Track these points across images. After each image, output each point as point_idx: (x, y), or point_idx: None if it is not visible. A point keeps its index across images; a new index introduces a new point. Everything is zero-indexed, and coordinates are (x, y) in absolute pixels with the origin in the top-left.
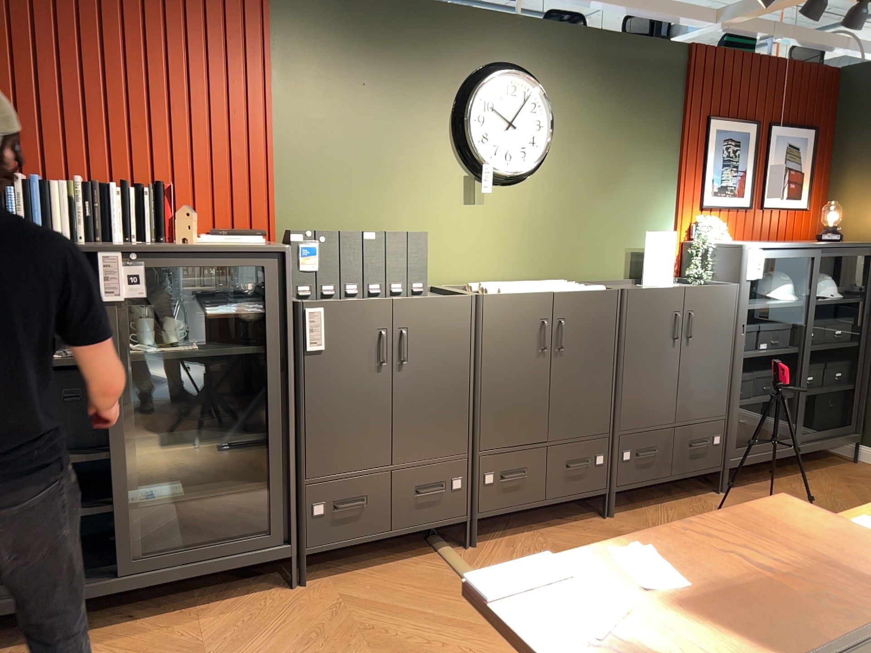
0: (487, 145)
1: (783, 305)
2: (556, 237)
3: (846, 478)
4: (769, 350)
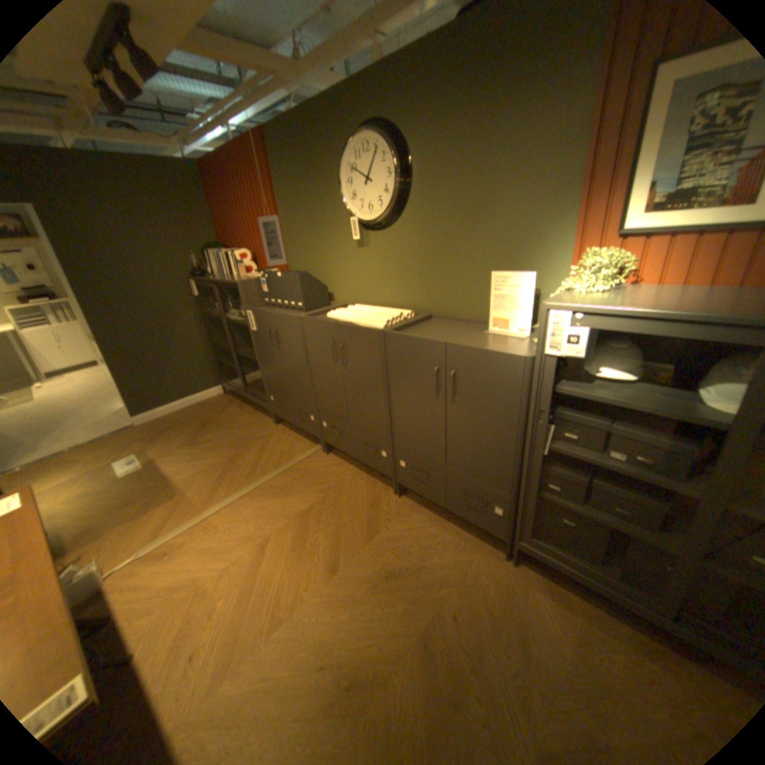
0: (356, 201)
1: (660, 412)
2: (422, 274)
3: None
4: (628, 466)
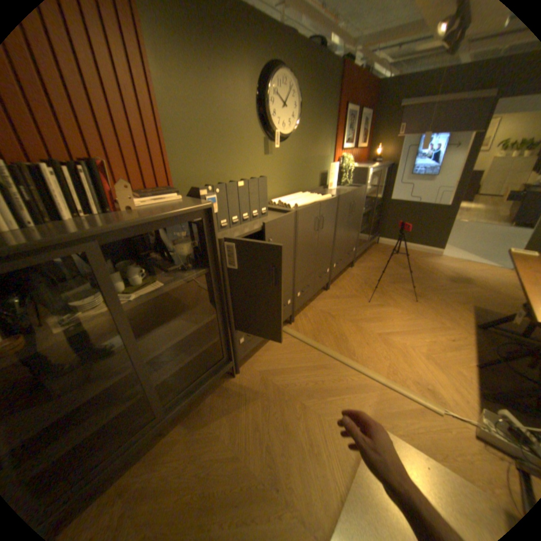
0: (275, 118)
1: (371, 191)
2: (298, 170)
3: (380, 251)
4: (365, 210)
